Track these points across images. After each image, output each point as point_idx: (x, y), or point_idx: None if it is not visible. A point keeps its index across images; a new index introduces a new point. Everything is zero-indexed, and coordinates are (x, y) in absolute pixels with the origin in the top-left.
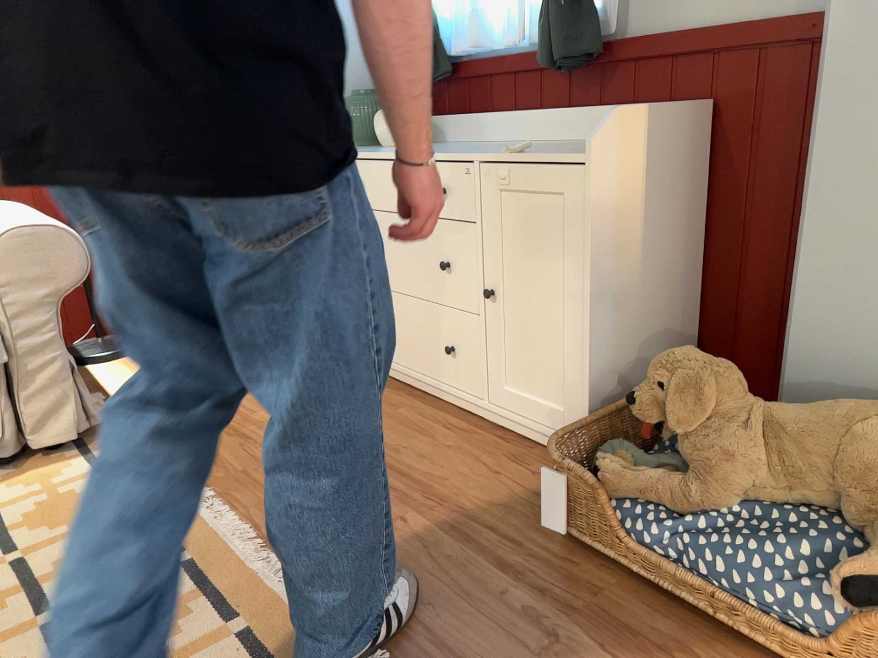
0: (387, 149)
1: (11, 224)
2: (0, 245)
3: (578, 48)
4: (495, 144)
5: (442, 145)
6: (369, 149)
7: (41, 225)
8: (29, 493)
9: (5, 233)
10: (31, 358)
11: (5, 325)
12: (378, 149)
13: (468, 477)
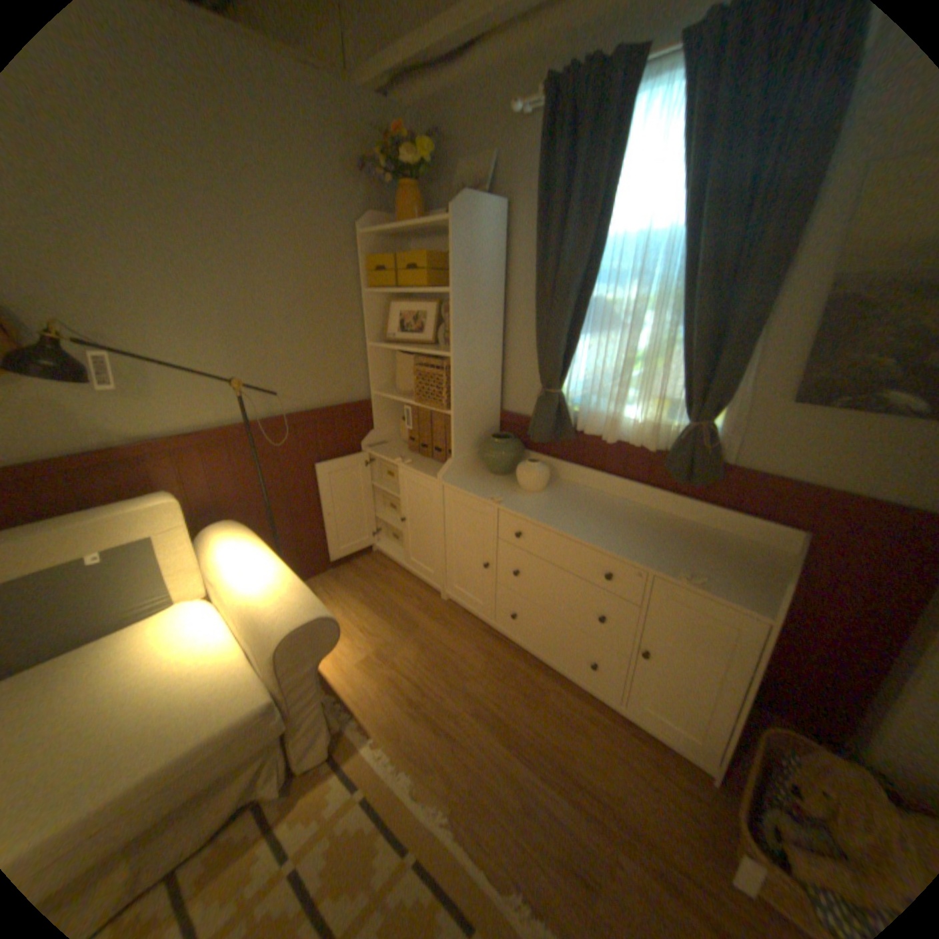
0: (532, 498)
1: (277, 612)
2: (279, 646)
3: (714, 478)
4: (614, 503)
5: (564, 487)
6: (514, 491)
7: (308, 619)
8: (310, 836)
9: (281, 634)
10: (297, 716)
11: (280, 701)
12: (523, 495)
13: (638, 796)
